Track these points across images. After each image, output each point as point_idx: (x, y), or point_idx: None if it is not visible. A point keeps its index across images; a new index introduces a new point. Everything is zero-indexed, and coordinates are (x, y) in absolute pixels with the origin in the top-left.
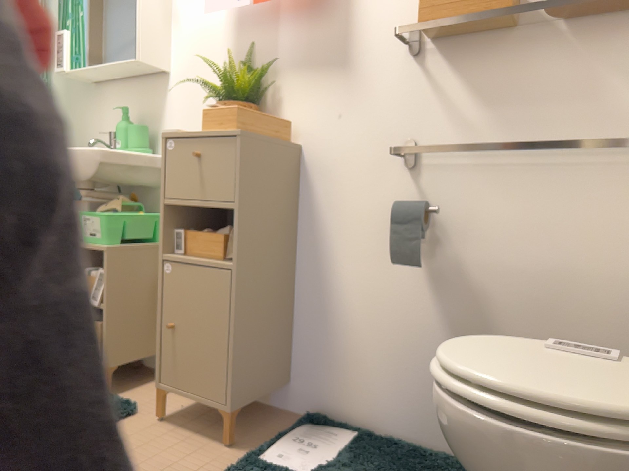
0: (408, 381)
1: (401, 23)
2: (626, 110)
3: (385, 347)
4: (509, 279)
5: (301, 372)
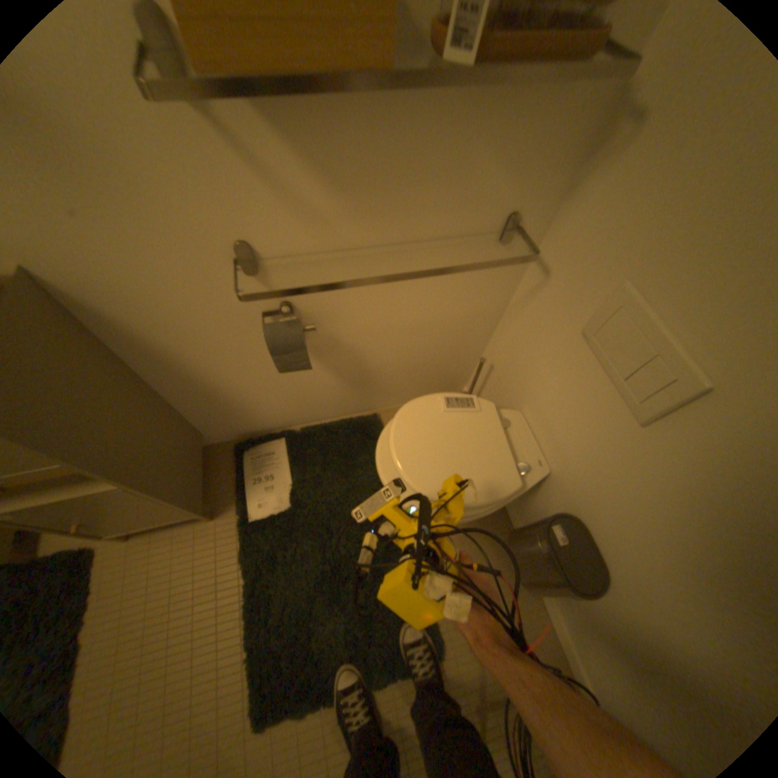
0: (308, 403)
1: None
2: (493, 190)
3: (282, 396)
4: (378, 336)
5: (210, 429)
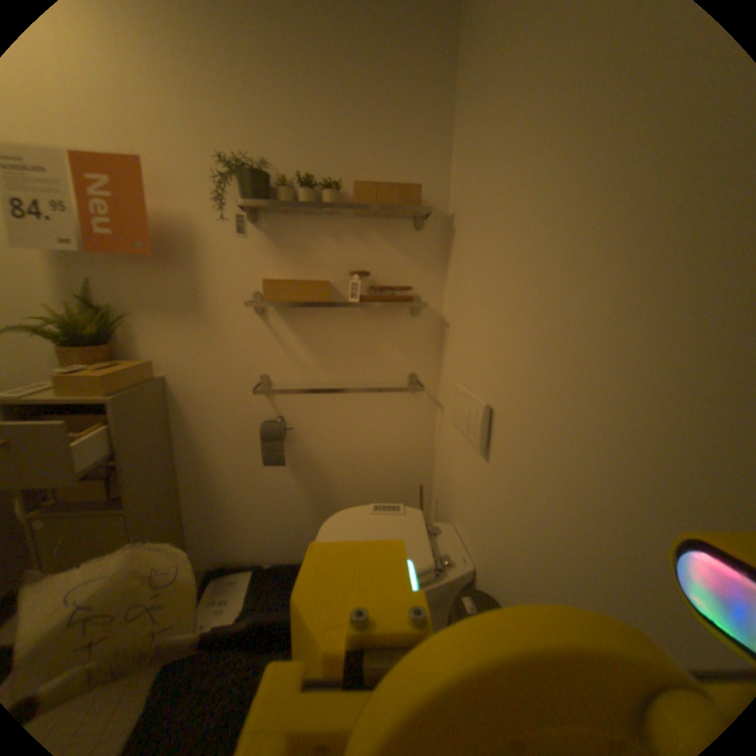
0: (283, 529)
1: (247, 284)
2: (397, 360)
3: (264, 513)
4: (341, 458)
5: (197, 545)
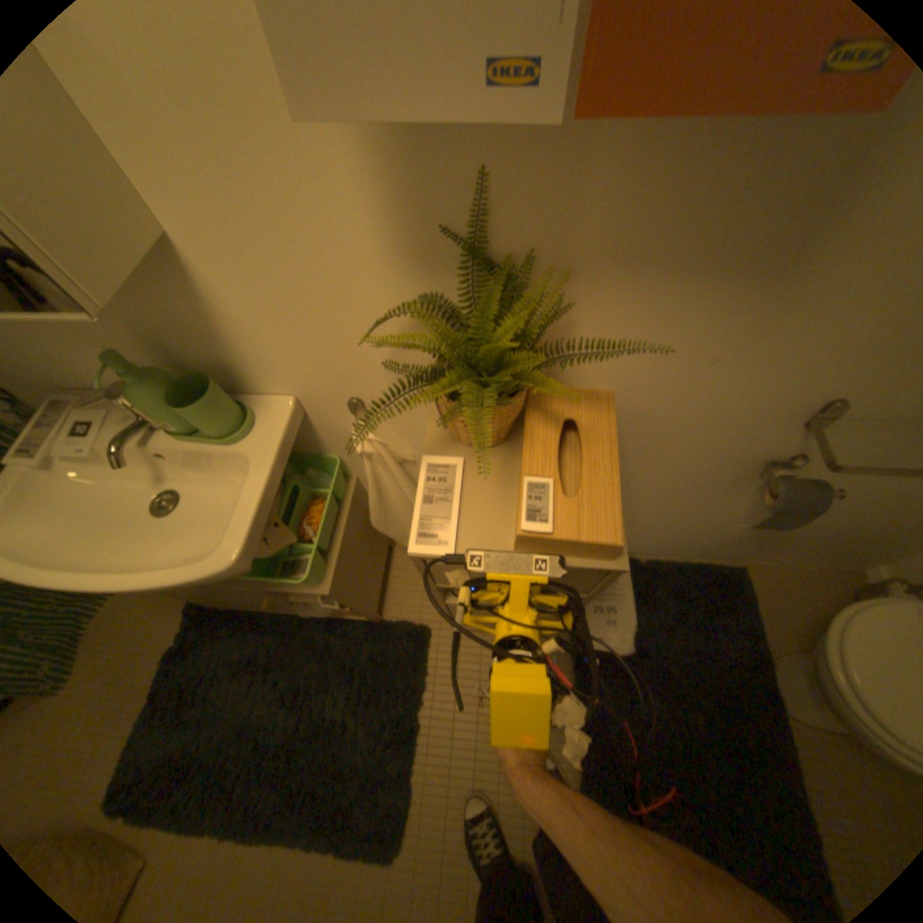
0: (684, 541)
1: None
2: None
3: (669, 530)
4: (858, 501)
5: None
